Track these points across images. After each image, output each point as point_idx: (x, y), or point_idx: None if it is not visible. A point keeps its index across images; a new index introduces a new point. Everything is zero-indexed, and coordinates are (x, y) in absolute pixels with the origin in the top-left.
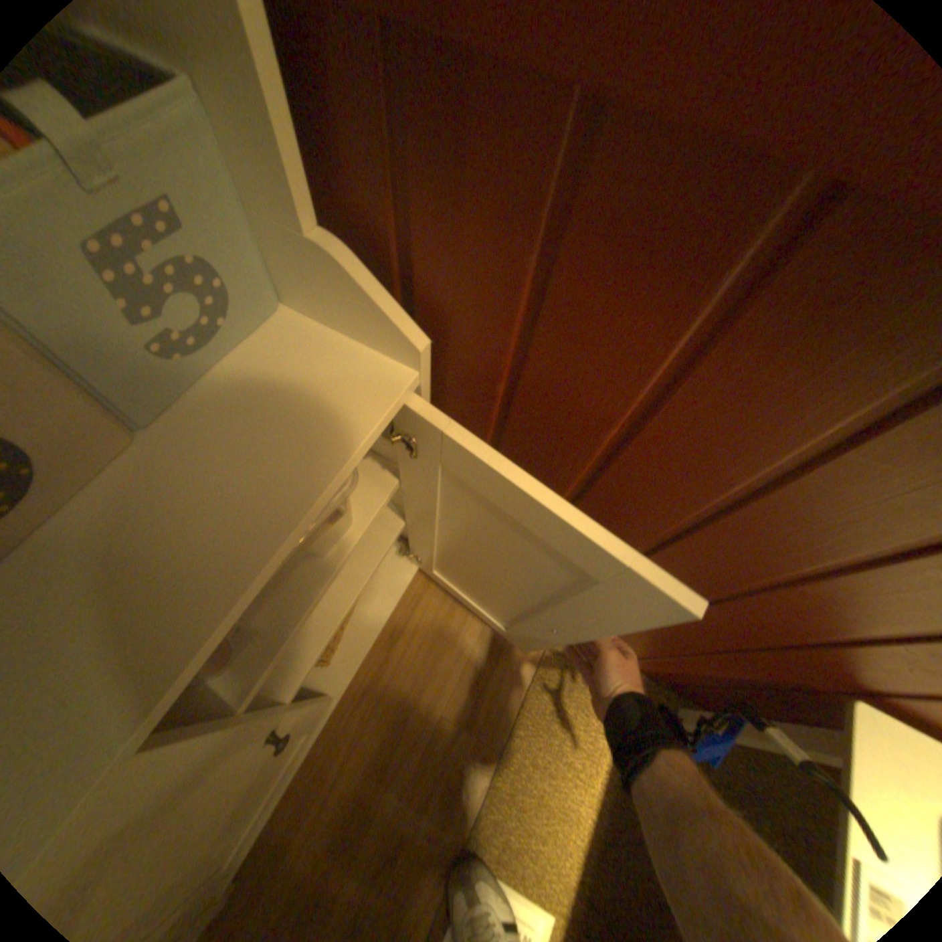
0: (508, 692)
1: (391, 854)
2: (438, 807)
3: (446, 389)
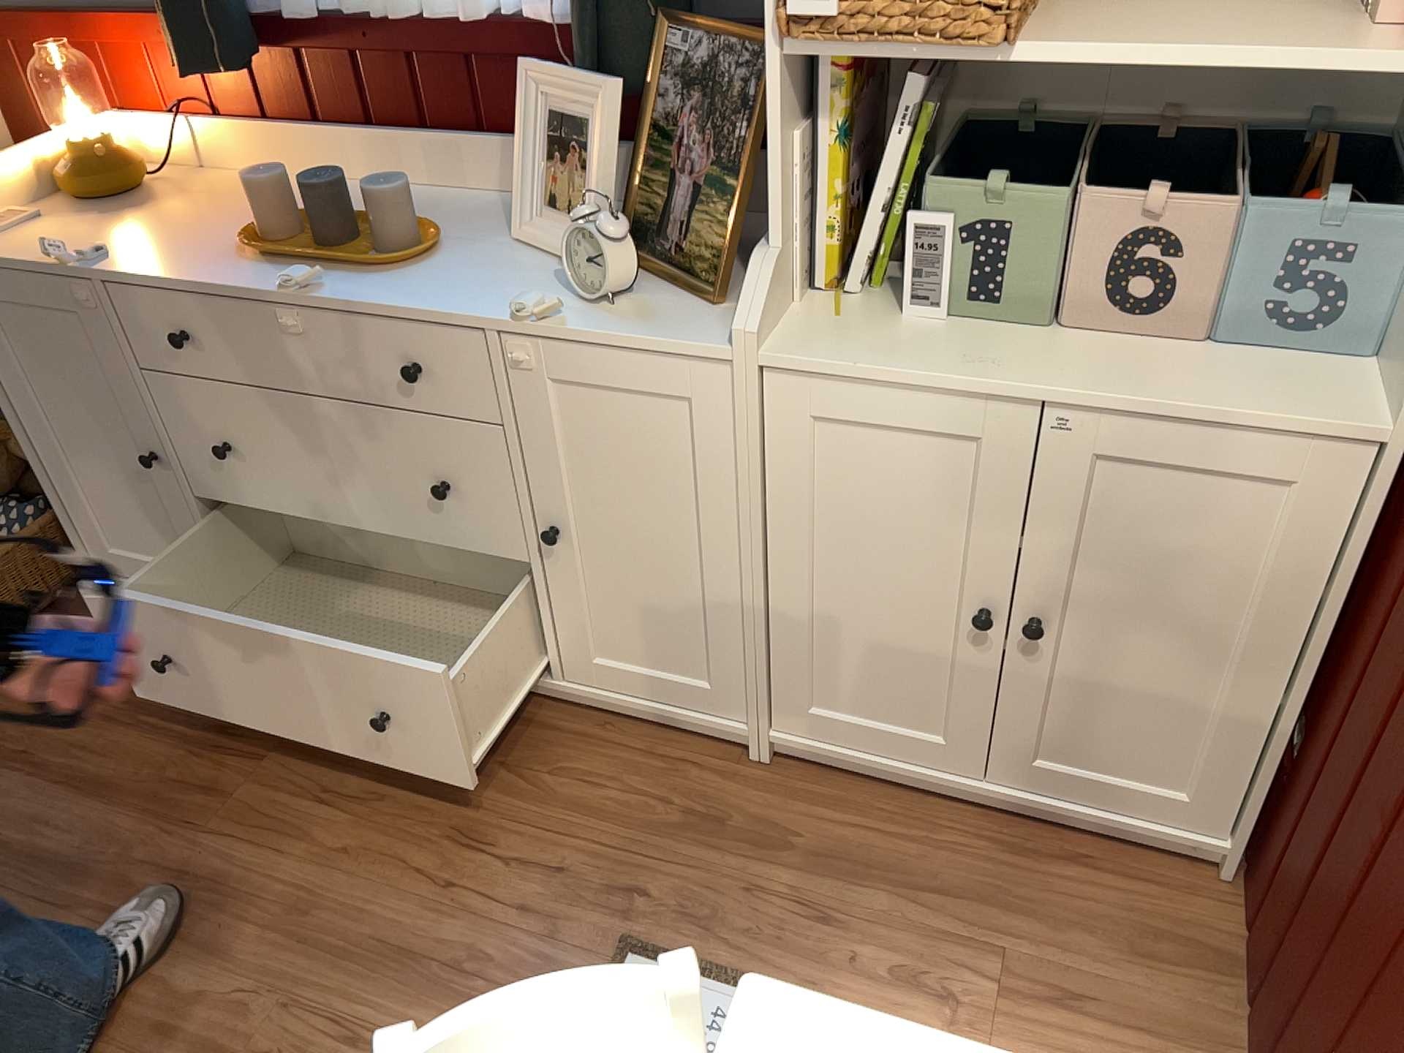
0: (1078, 1042)
1: (825, 908)
2: (888, 957)
3: (1392, 488)
